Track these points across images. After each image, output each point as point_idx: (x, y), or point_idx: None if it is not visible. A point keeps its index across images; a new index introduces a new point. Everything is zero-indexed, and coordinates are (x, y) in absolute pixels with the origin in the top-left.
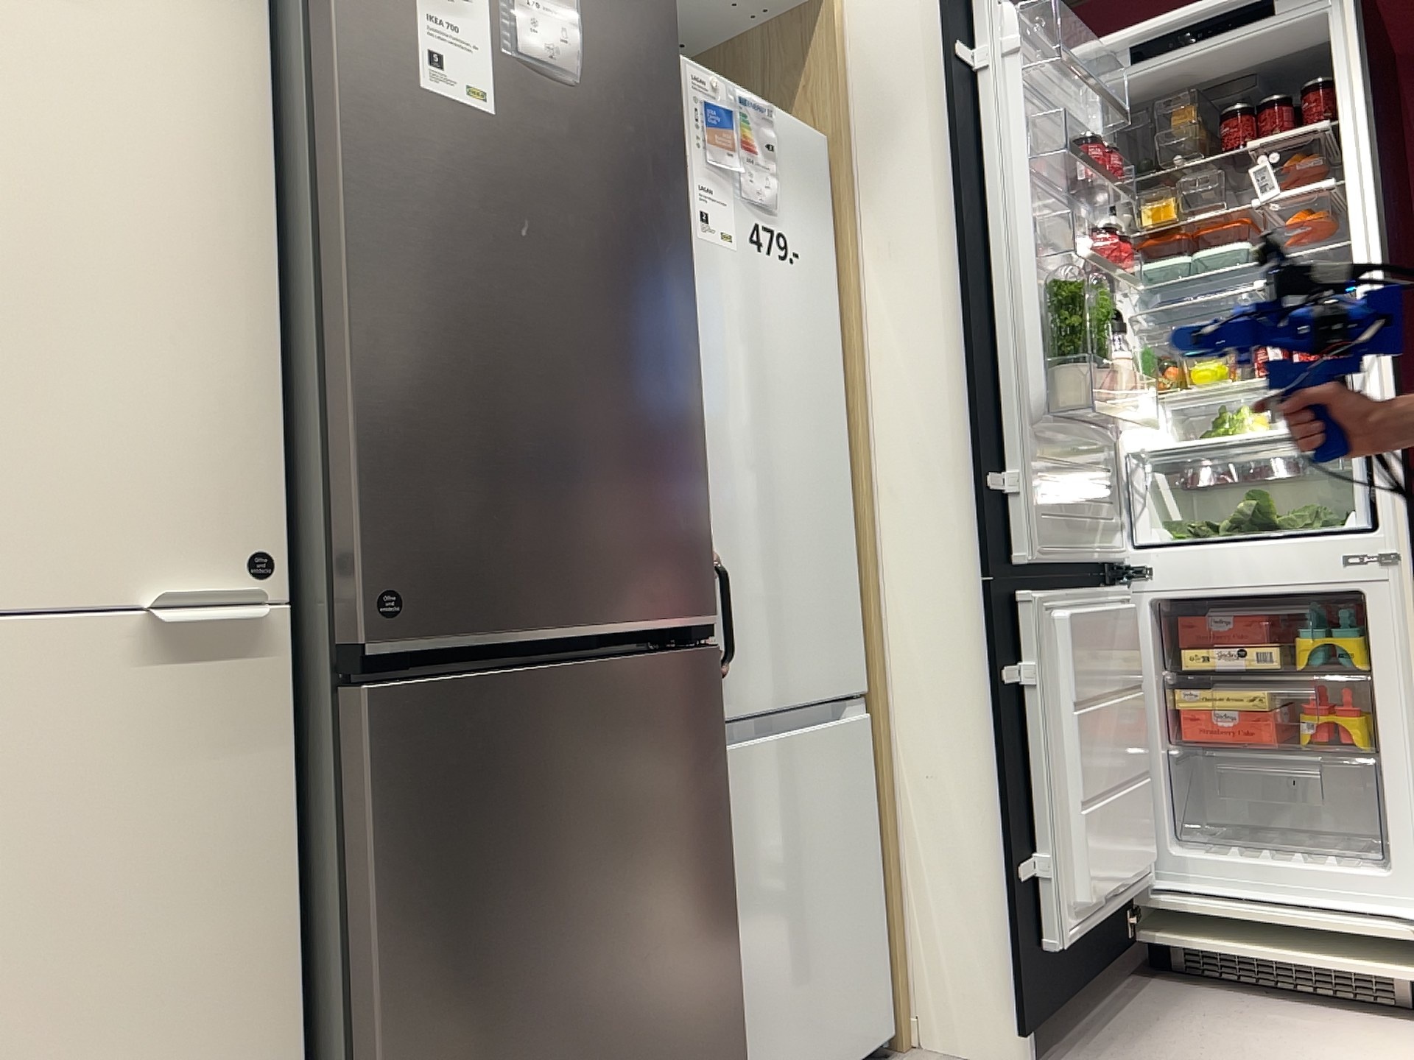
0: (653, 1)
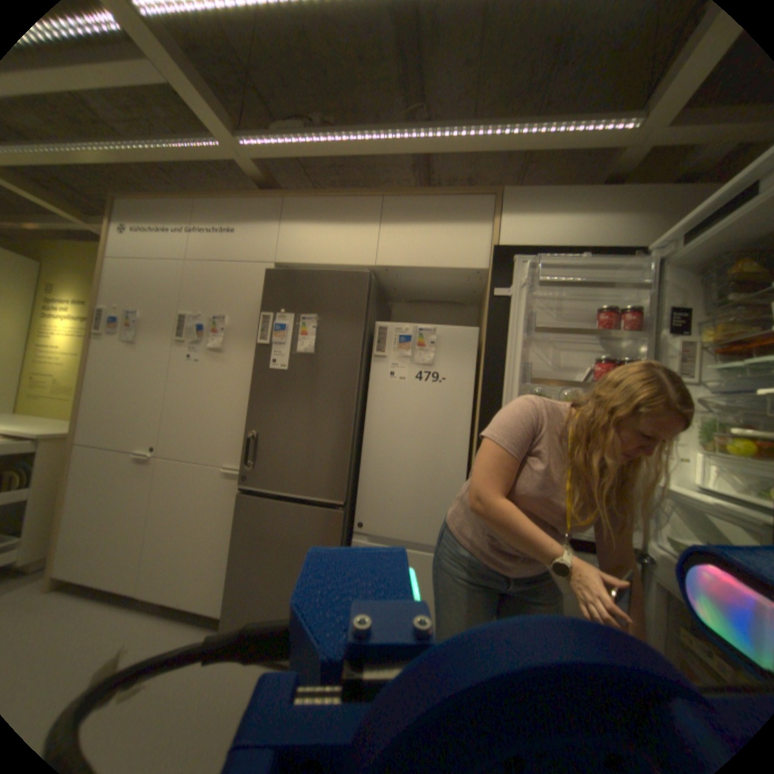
0: (352, 321)
